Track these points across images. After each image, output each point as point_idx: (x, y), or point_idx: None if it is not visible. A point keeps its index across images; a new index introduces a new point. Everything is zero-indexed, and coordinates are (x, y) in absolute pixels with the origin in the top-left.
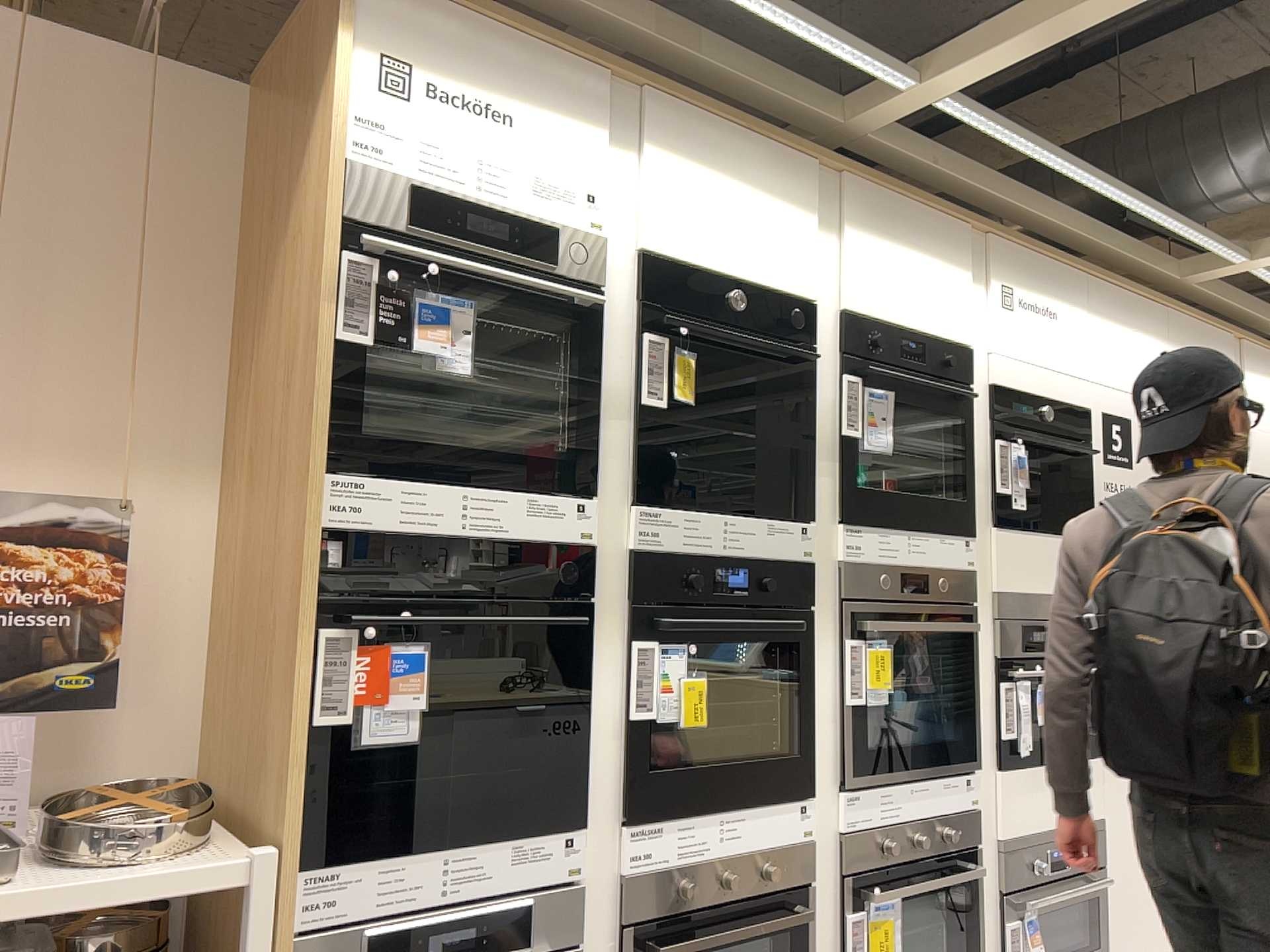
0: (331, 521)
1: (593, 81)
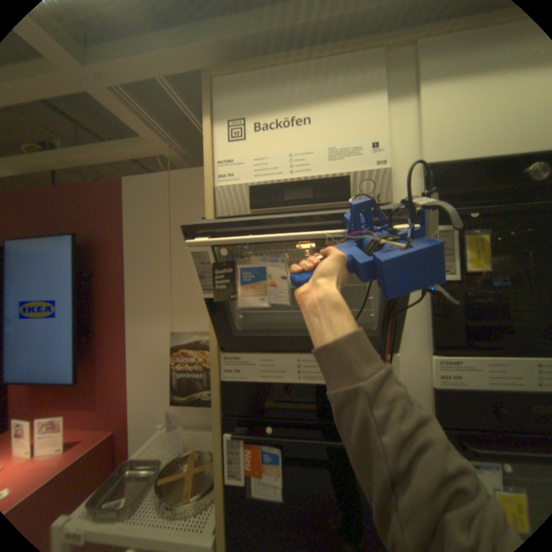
0: (223, 379)
1: (367, 58)
